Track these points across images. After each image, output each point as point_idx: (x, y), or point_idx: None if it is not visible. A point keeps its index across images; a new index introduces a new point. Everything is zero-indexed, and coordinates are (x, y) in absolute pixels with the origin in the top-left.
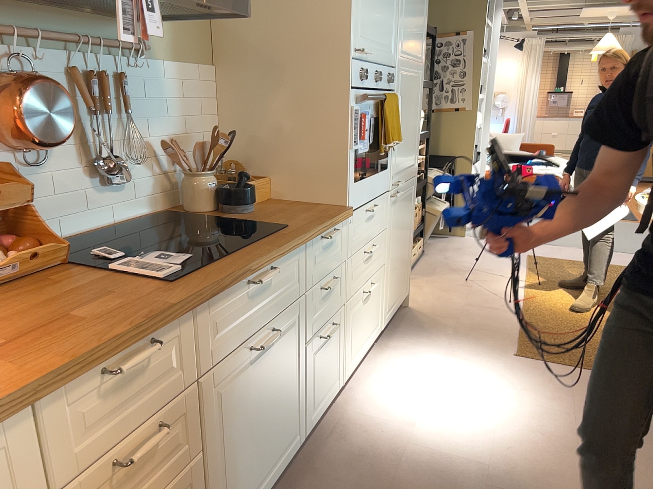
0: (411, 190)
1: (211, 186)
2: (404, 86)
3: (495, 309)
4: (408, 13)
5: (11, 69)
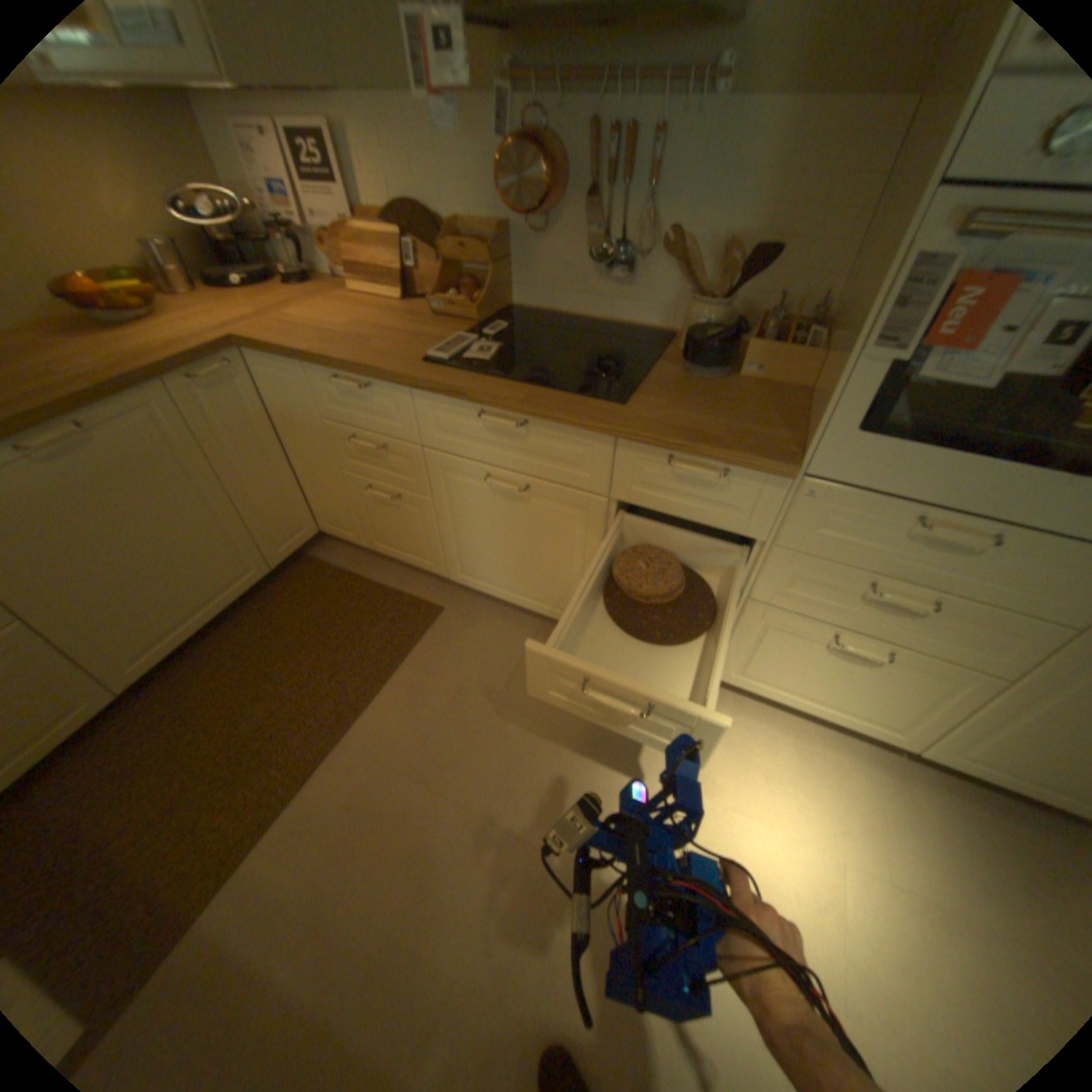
0: None
1: (695, 319)
2: None
3: None
4: None
5: (520, 121)
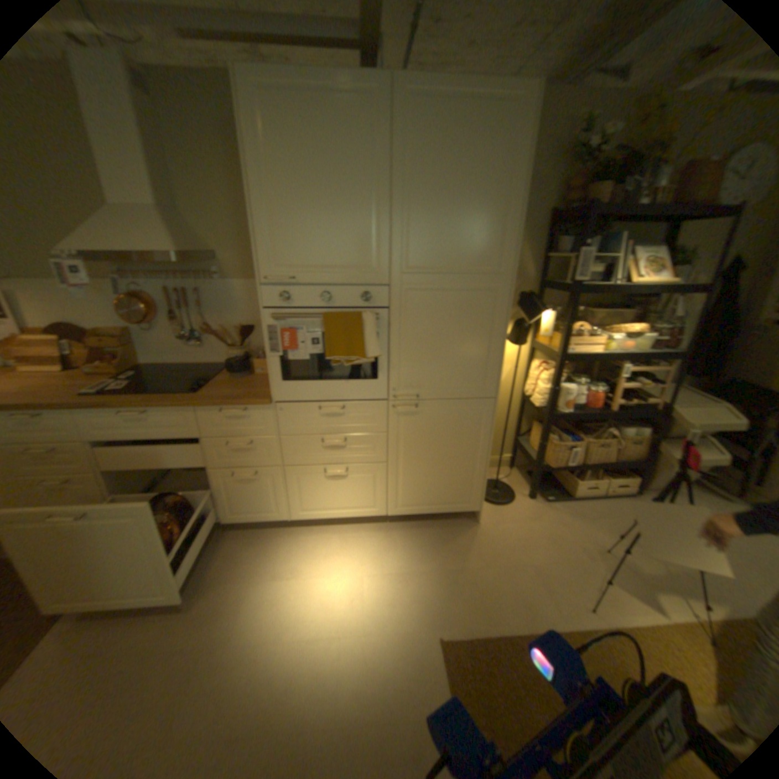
0: (473, 410)
1: (232, 356)
2: (424, 300)
3: (556, 603)
4: (428, 220)
5: (129, 289)
